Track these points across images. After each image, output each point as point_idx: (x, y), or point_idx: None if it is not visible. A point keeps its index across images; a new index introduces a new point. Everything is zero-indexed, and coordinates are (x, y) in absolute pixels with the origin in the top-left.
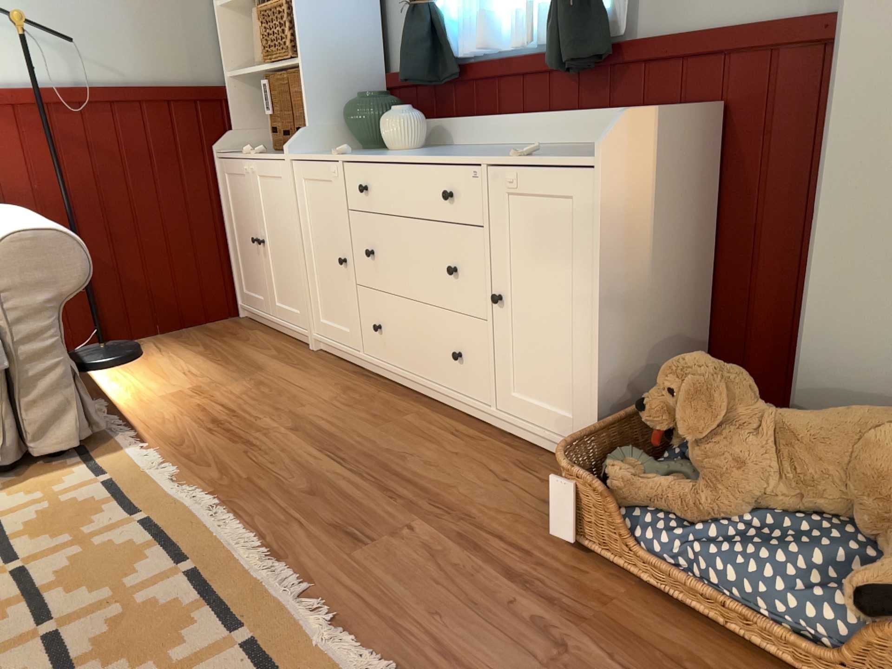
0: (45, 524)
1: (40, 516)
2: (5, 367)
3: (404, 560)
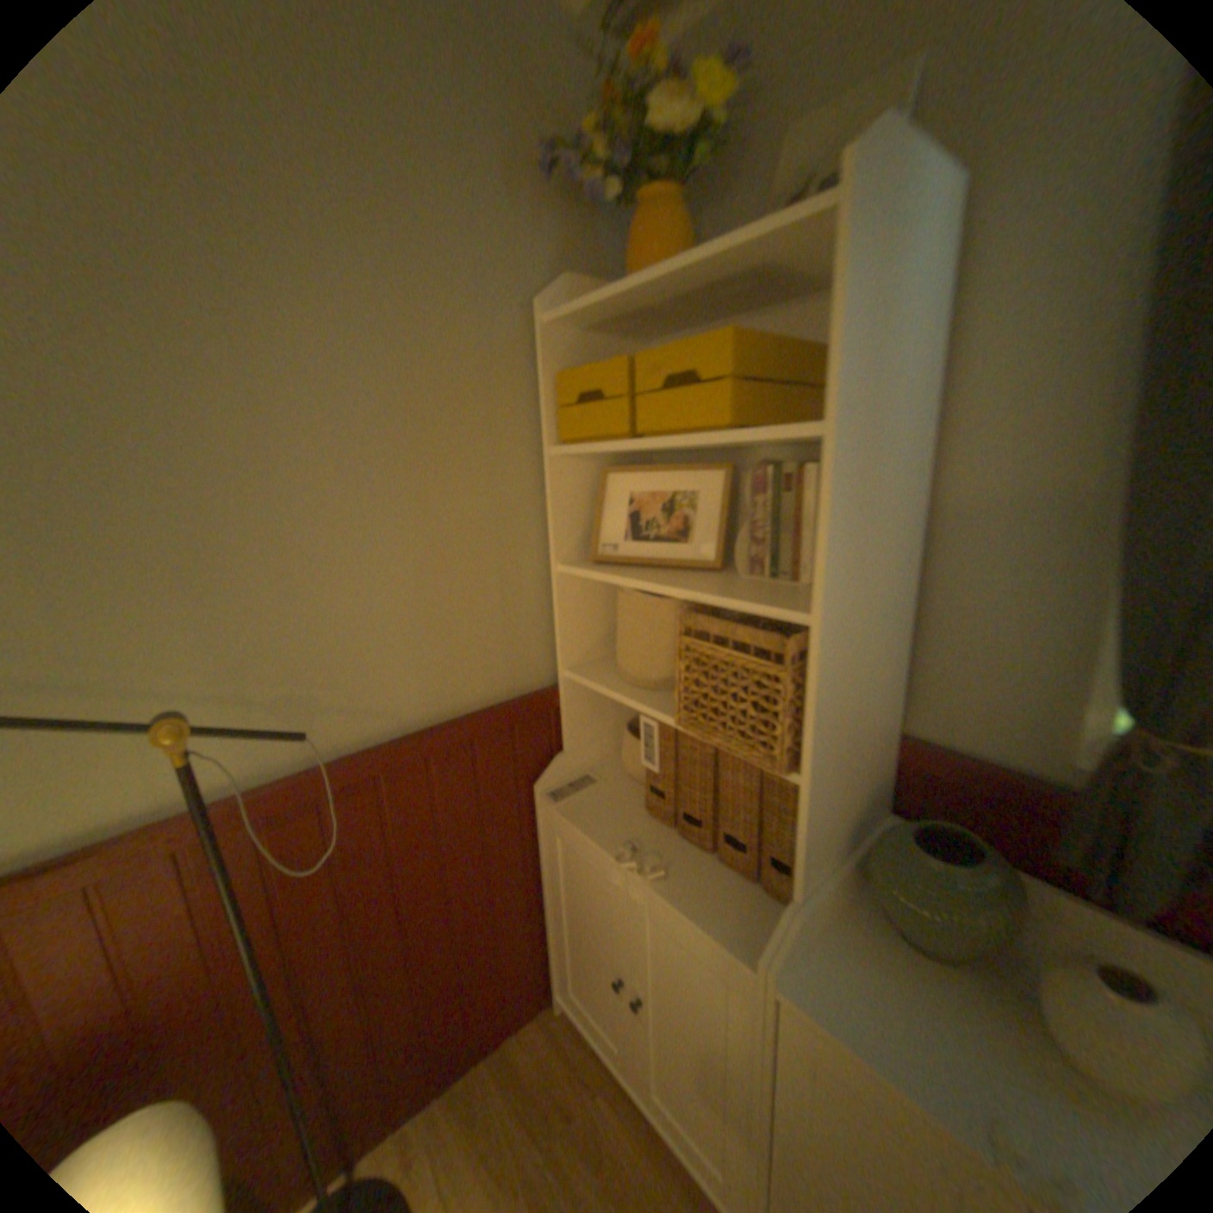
0: None
1: None
2: None
3: None
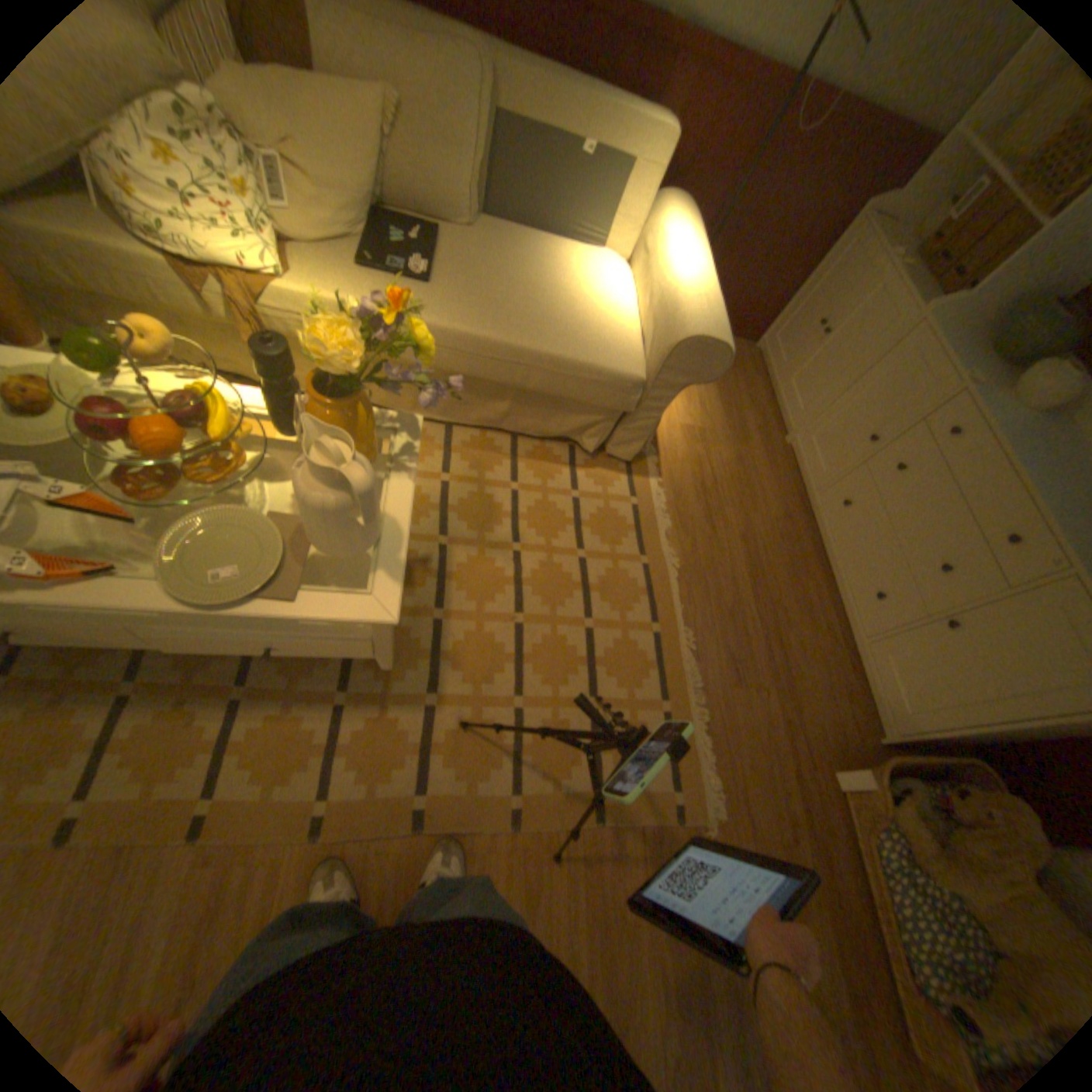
0: (598, 527)
1: (596, 516)
2: (630, 413)
3: (754, 719)
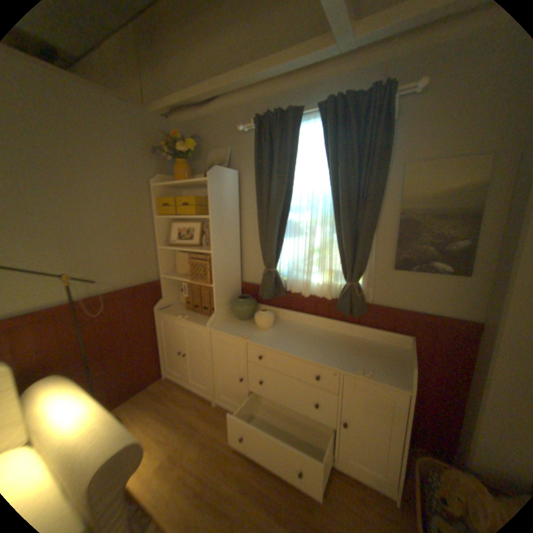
0: None
1: None
2: None
3: None
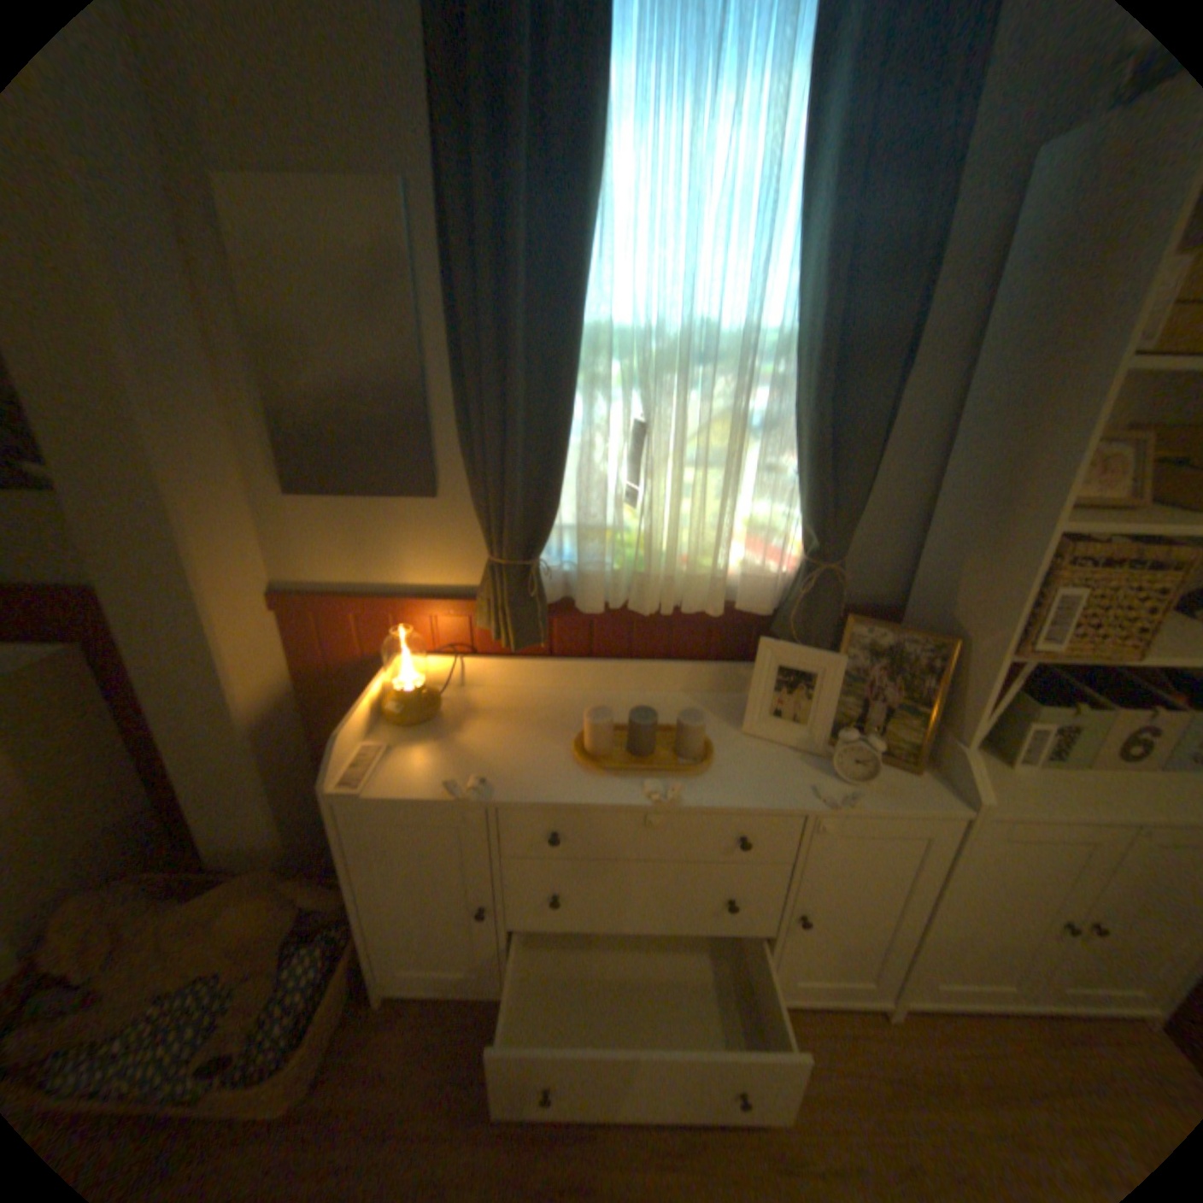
0: None
1: None
2: None
3: None
